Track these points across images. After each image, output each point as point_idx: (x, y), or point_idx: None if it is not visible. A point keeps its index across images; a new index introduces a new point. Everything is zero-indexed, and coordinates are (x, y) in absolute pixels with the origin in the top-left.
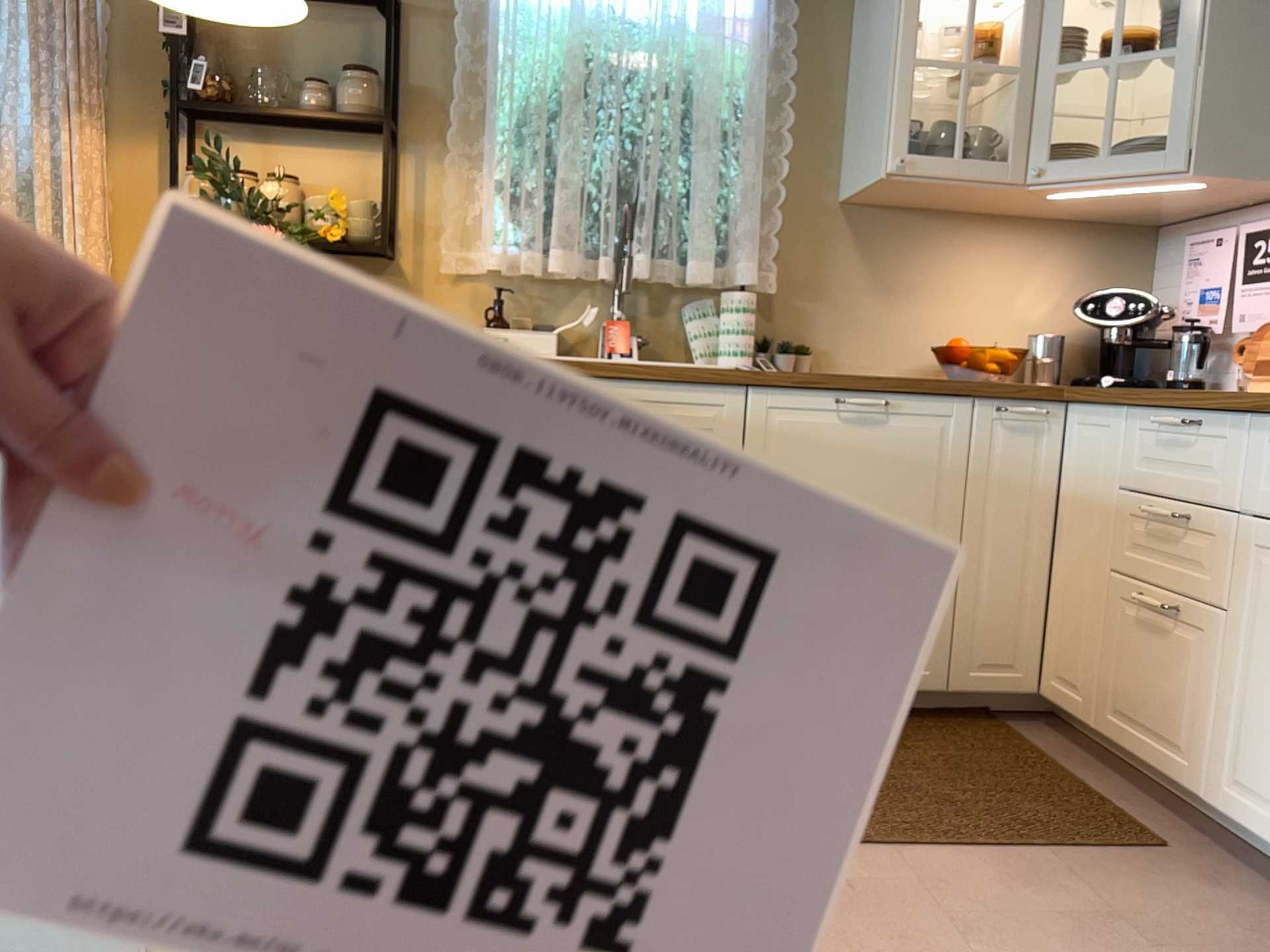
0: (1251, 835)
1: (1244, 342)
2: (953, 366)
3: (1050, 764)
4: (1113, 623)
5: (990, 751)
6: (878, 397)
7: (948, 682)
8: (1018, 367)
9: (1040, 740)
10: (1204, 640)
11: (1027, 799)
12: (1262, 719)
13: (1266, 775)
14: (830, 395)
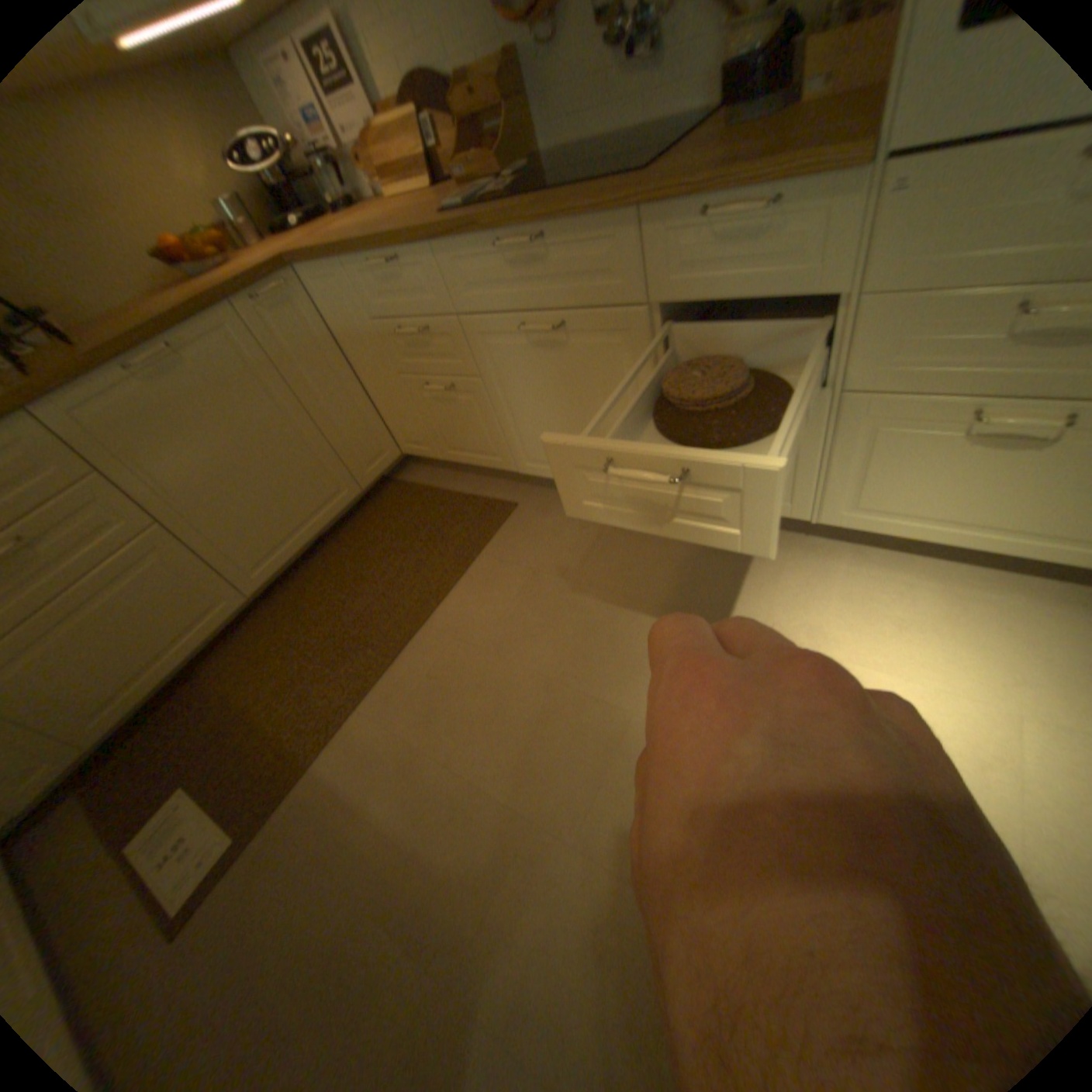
0: (545, 478)
1: (352, 152)
2: (180, 267)
3: (436, 493)
4: (418, 404)
5: (407, 508)
6: (154, 346)
7: (358, 487)
8: (225, 241)
9: (419, 479)
10: (474, 397)
11: (446, 527)
12: (525, 426)
13: (540, 451)
14: (112, 369)
